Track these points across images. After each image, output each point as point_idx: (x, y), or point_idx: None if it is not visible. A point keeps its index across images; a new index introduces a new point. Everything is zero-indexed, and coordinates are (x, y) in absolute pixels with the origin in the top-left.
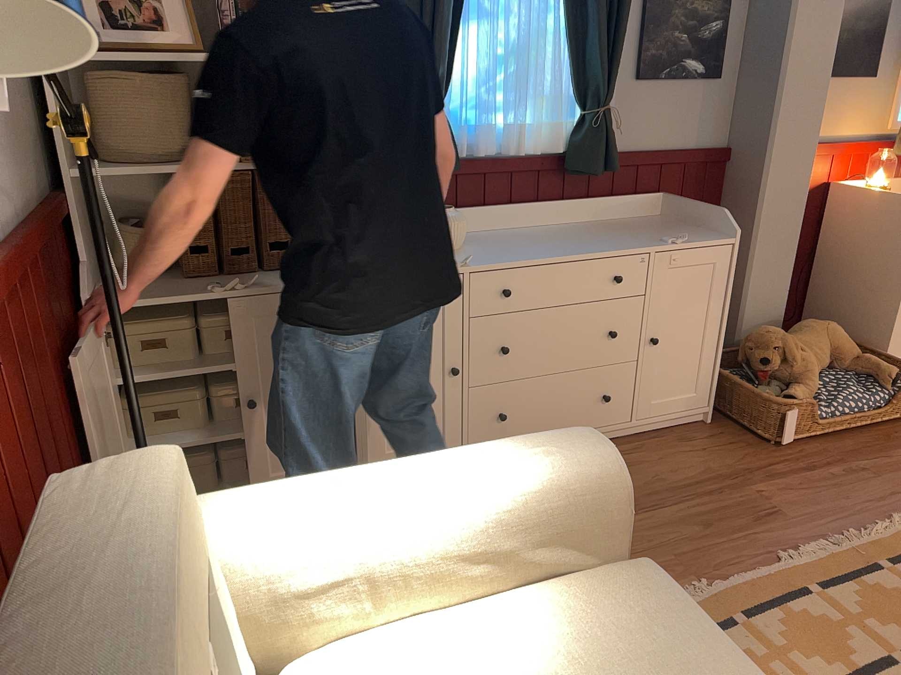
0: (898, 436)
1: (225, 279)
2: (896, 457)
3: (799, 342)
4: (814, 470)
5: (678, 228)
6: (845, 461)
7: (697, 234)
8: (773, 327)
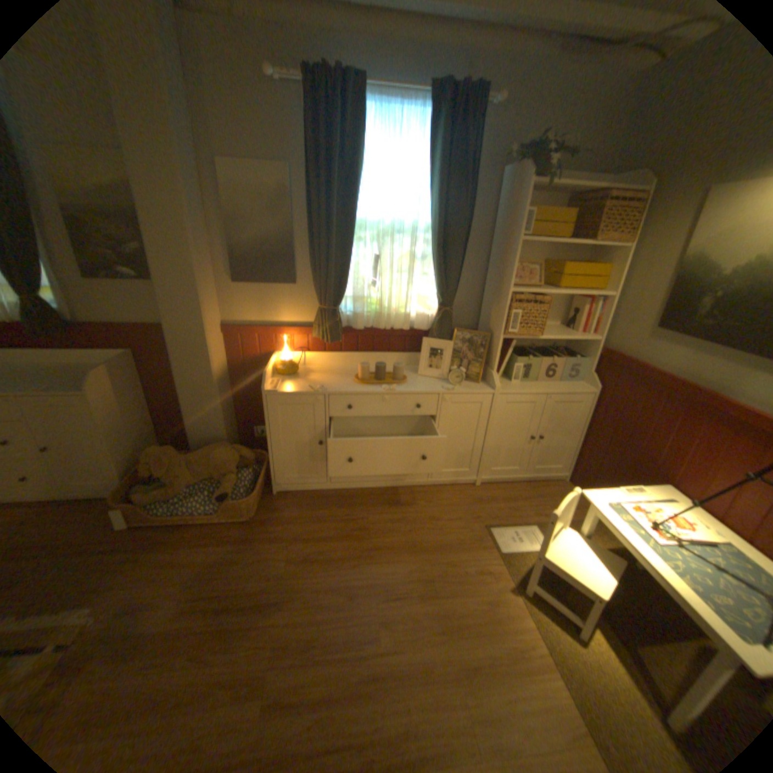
0: (211, 539)
1: None
2: (175, 557)
3: (186, 460)
4: (105, 556)
5: (89, 379)
6: (137, 553)
7: (78, 386)
8: (164, 449)
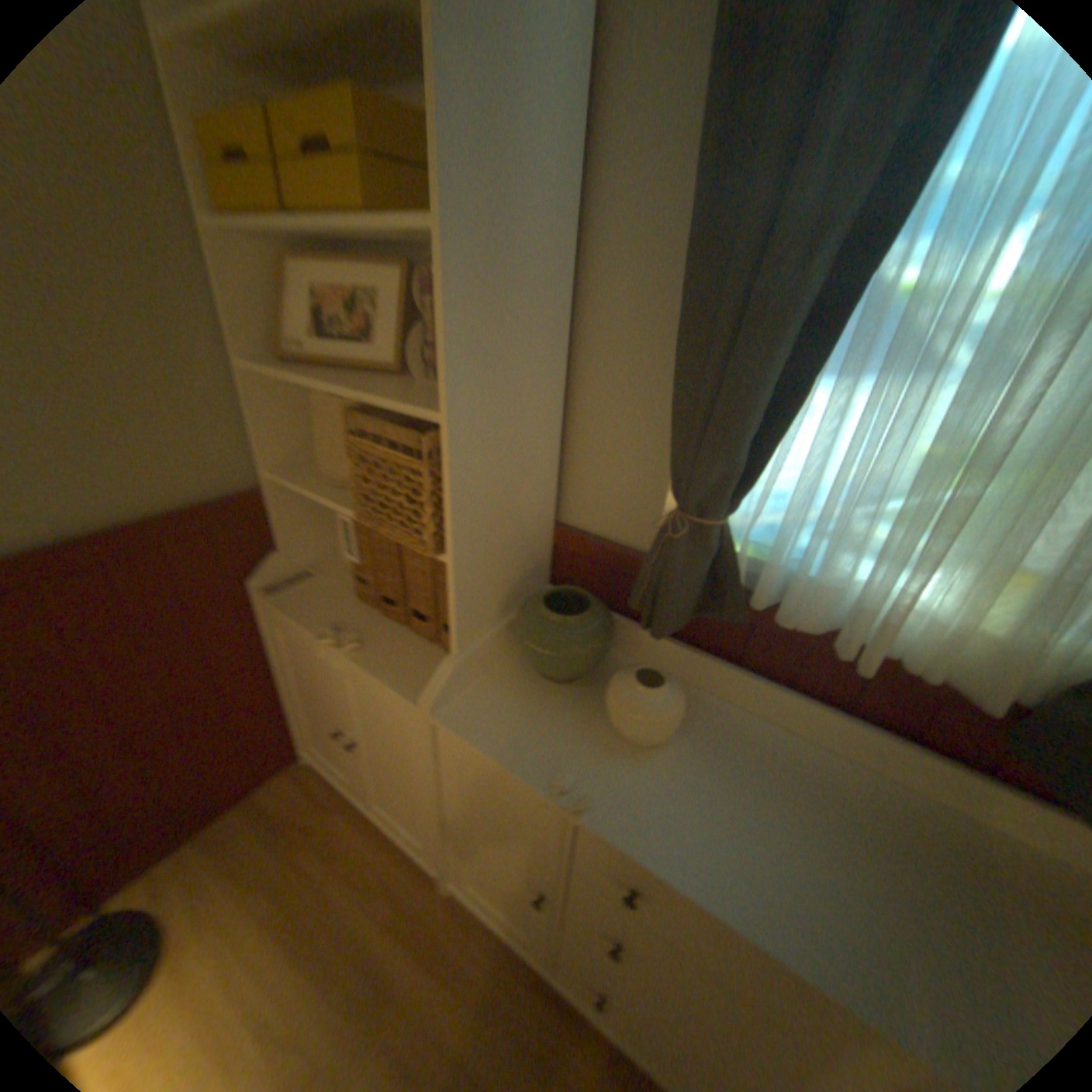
0: None
1: (373, 618)
2: None
3: None
4: None
5: None
6: None
7: None
8: None
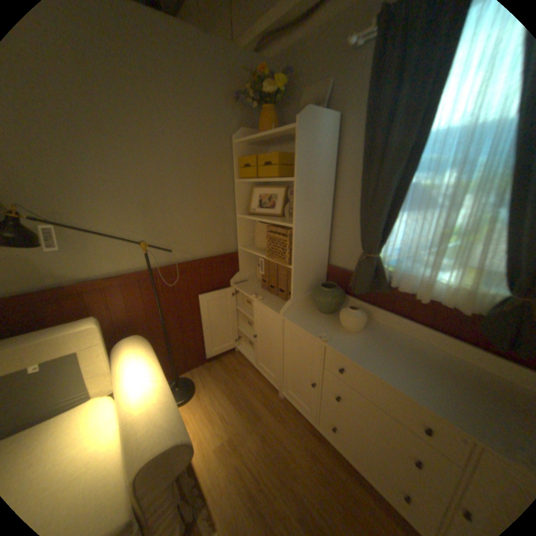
0: None
1: (267, 293)
2: None
3: None
4: None
5: None
6: None
7: None
8: None
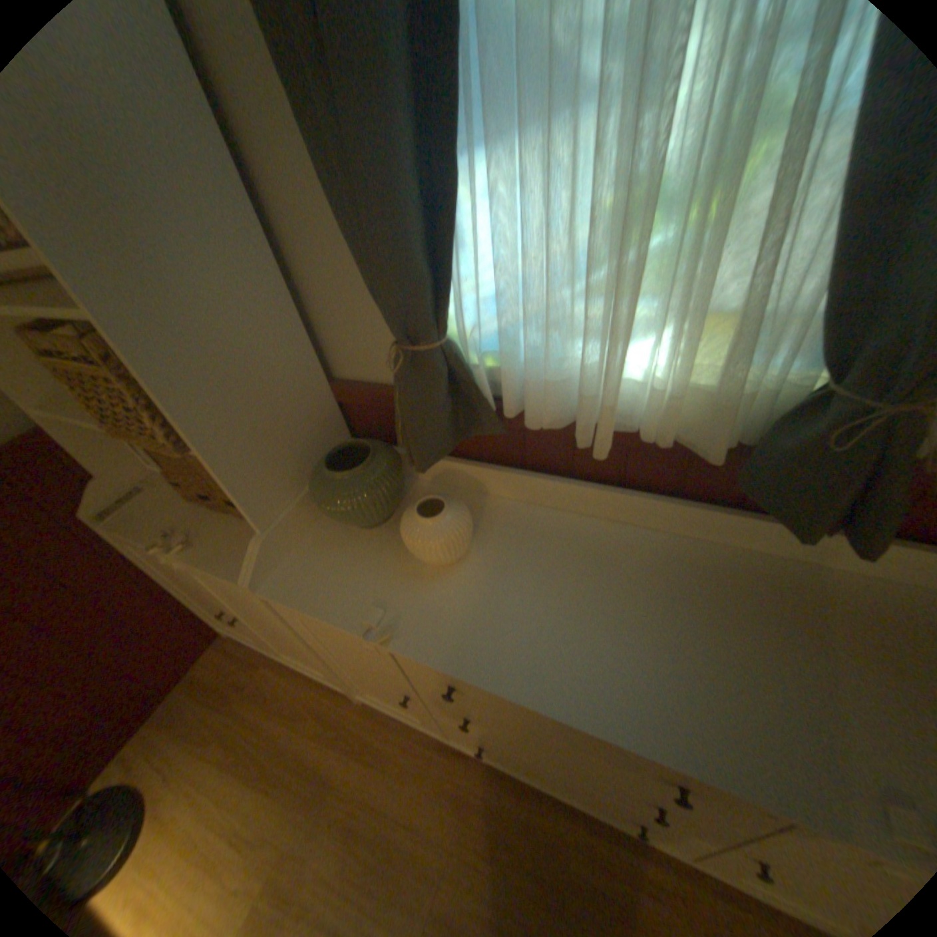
0: None
1: (201, 514)
2: None
3: None
4: None
5: None
6: None
7: None
8: None
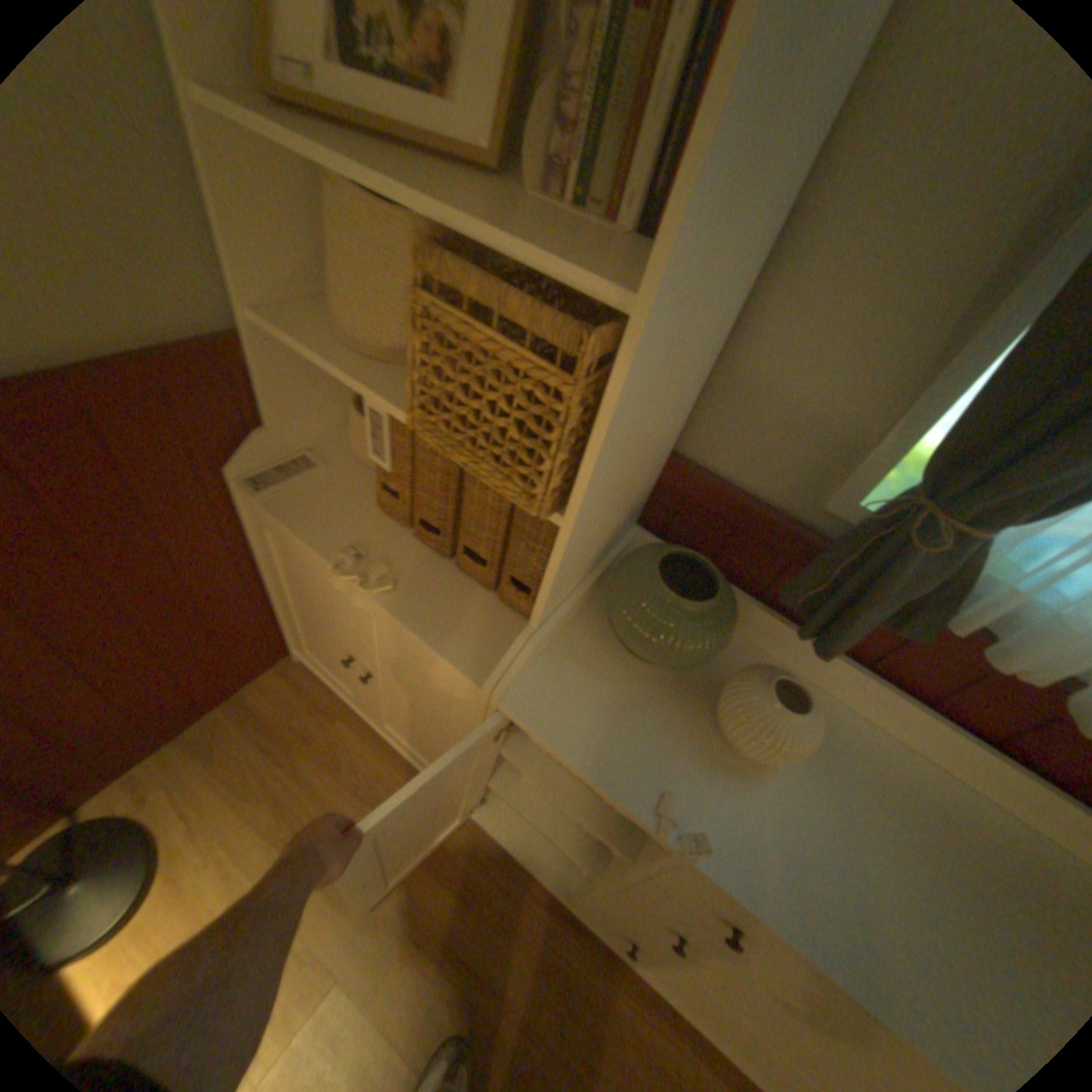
0: None
1: (408, 543)
2: None
3: None
4: None
5: None
6: None
7: None
8: None
